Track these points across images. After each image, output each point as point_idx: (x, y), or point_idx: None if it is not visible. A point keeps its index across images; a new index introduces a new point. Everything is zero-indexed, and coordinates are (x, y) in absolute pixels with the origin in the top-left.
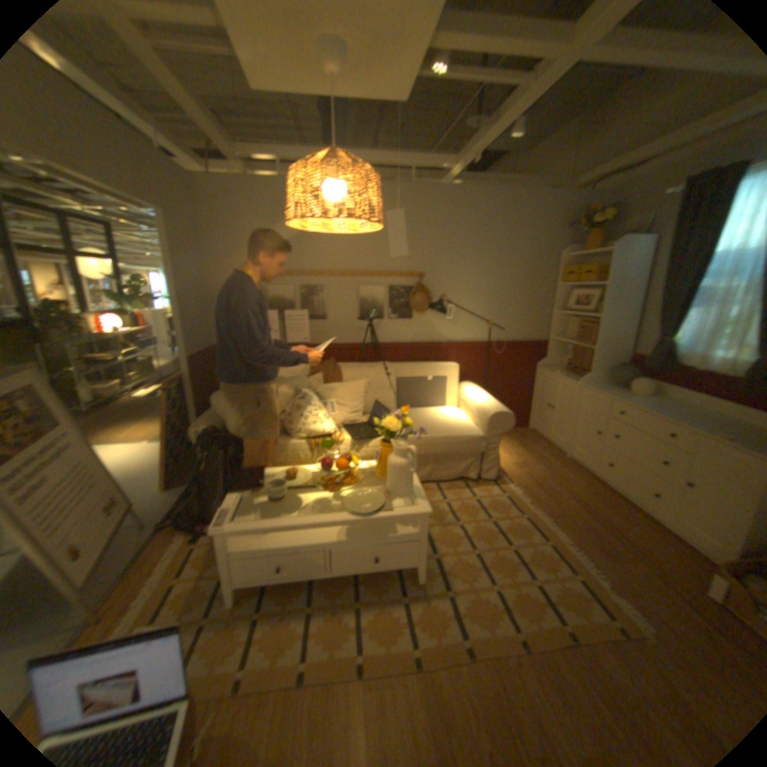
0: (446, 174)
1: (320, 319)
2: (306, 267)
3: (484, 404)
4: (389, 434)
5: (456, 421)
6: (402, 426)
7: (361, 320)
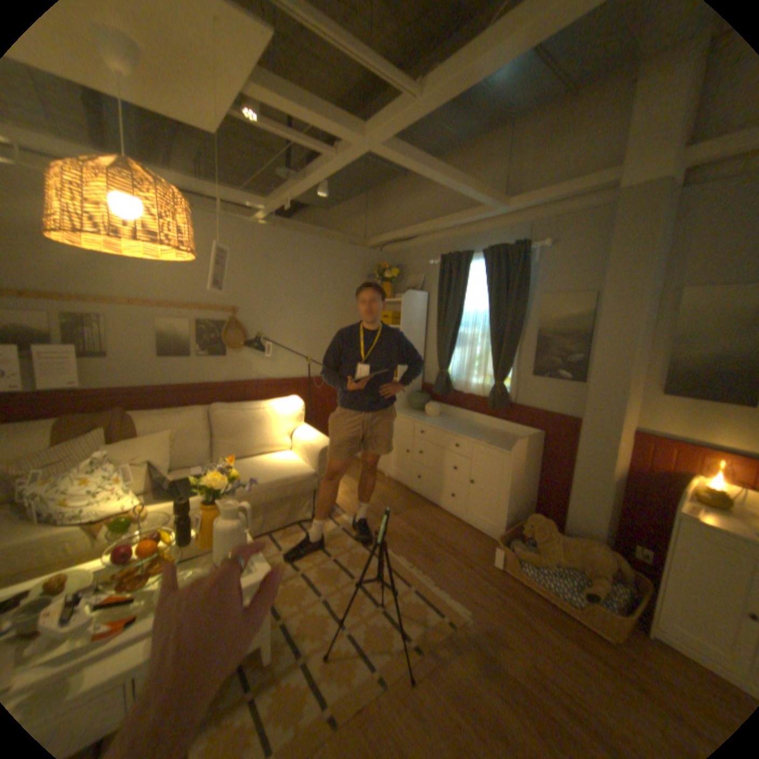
0: (253, 215)
1: (93, 359)
2: (68, 293)
3: (311, 441)
4: (210, 496)
5: (284, 463)
6: (226, 483)
7: (158, 359)
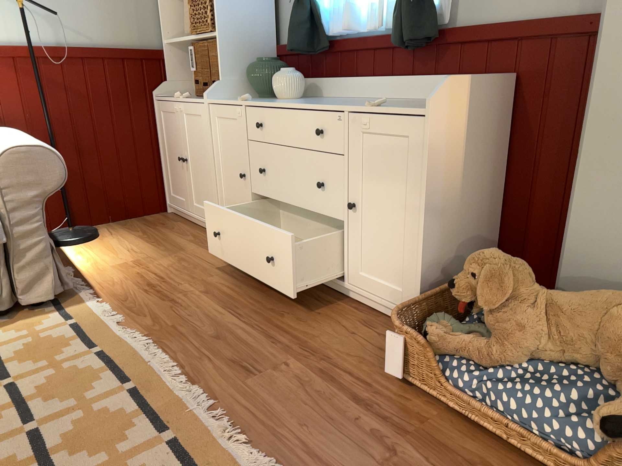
0: None
1: None
2: None
3: None
4: None
5: None
6: None
7: None
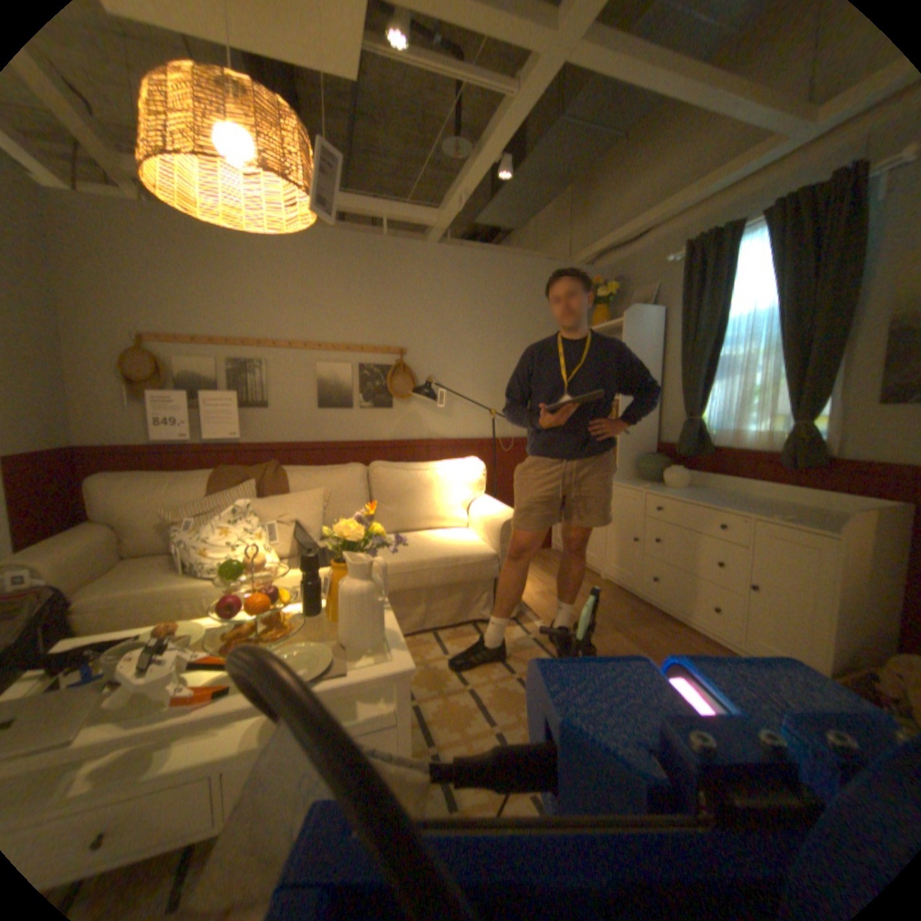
0: (427, 237)
1: (256, 407)
2: (234, 334)
3: (492, 511)
4: (344, 550)
5: (456, 538)
6: (368, 537)
7: (320, 409)
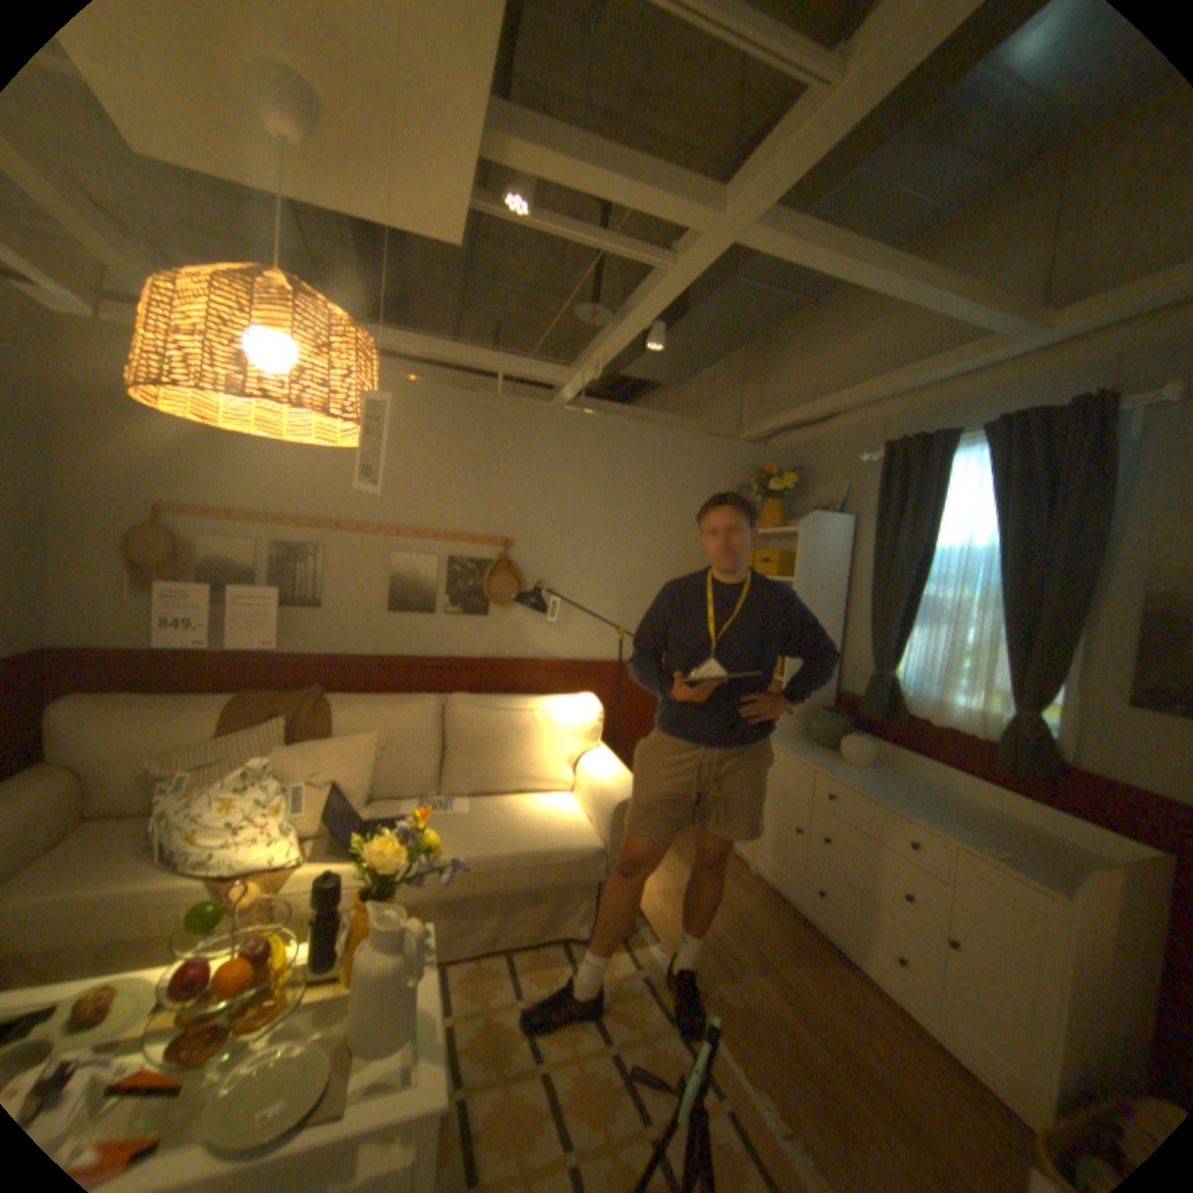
0: (553, 396)
1: (303, 609)
2: (284, 513)
3: (605, 782)
4: (377, 882)
5: (553, 816)
6: (416, 855)
7: (389, 615)
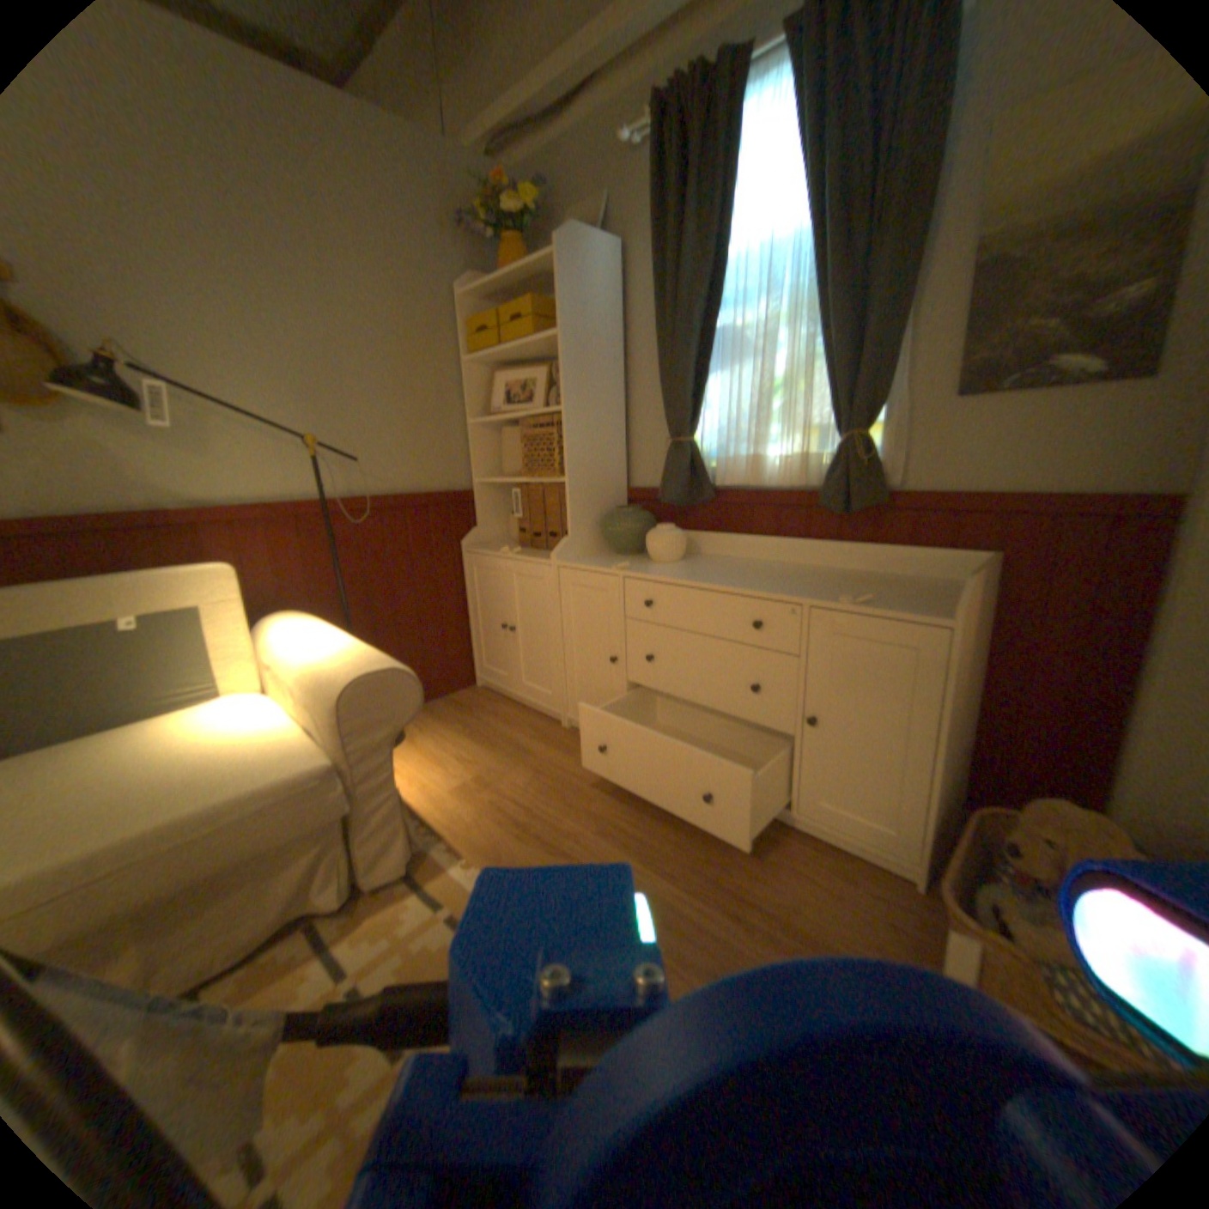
0: None
1: None
2: None
3: (320, 662)
4: None
5: (234, 741)
6: None
7: None
